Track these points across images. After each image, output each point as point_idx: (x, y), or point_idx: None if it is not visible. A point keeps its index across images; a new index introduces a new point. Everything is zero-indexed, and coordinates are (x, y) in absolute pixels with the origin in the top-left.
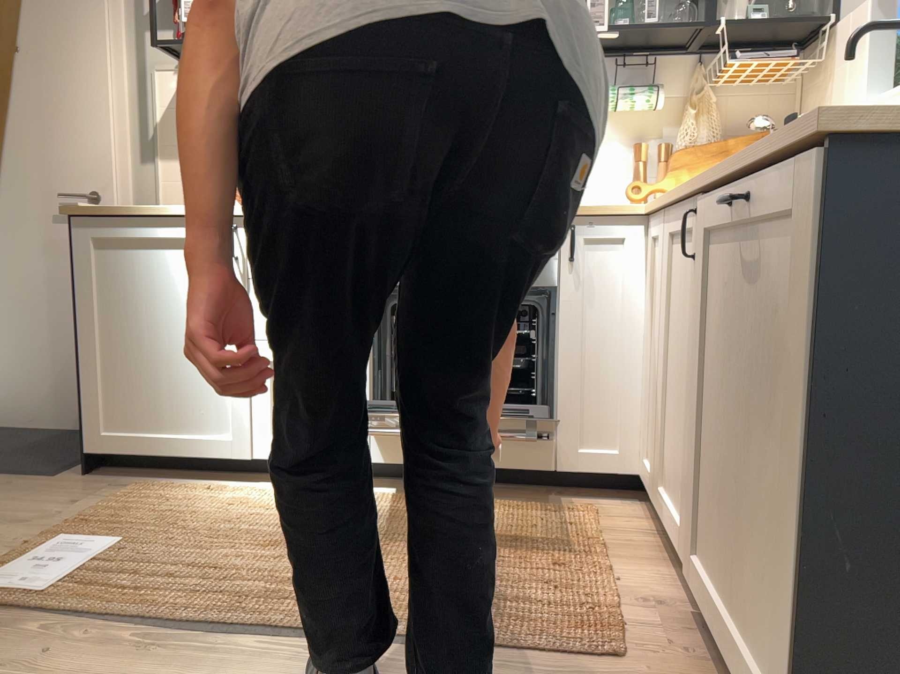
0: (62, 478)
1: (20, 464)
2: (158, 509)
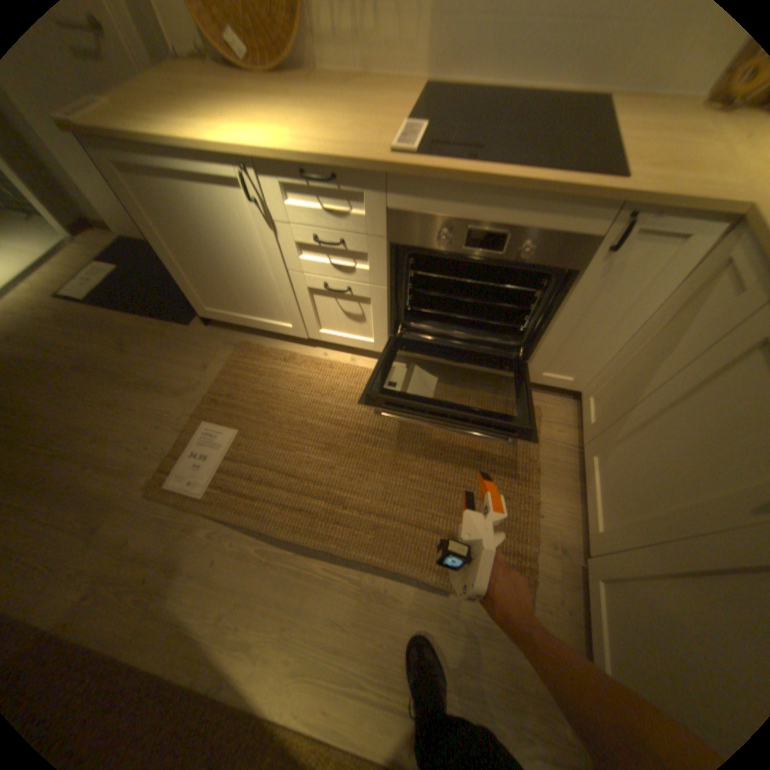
0: (194, 329)
1: (166, 307)
2: (255, 385)
